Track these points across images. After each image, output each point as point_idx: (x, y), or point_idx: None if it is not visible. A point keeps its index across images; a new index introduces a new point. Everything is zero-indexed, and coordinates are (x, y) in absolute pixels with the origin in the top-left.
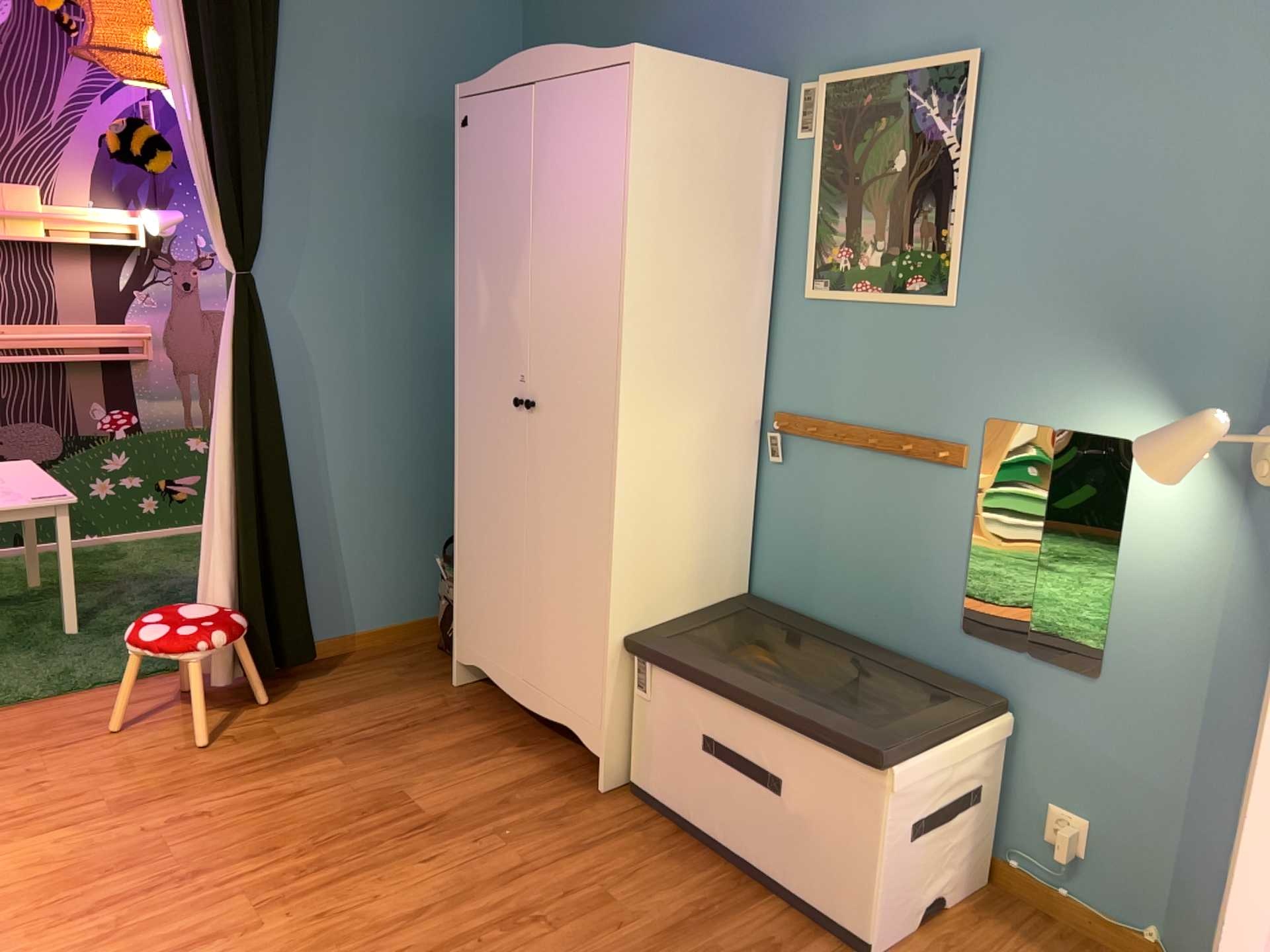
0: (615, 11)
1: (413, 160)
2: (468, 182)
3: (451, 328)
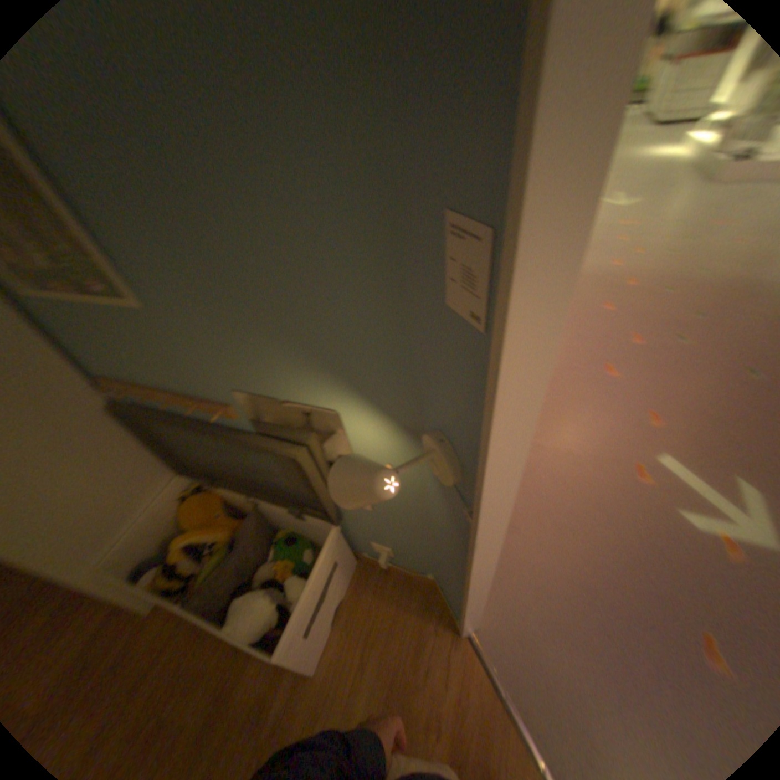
0: None
1: None
2: None
3: None
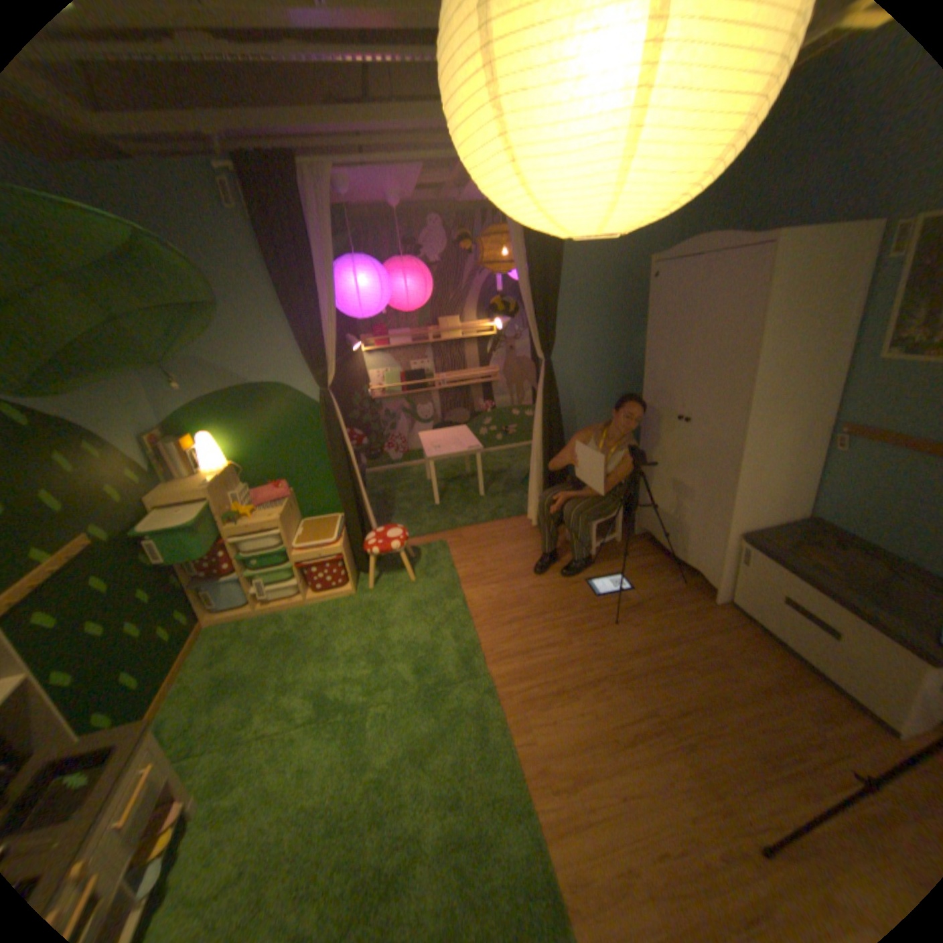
0: (744, 188)
1: (619, 291)
2: (654, 307)
3: (634, 369)
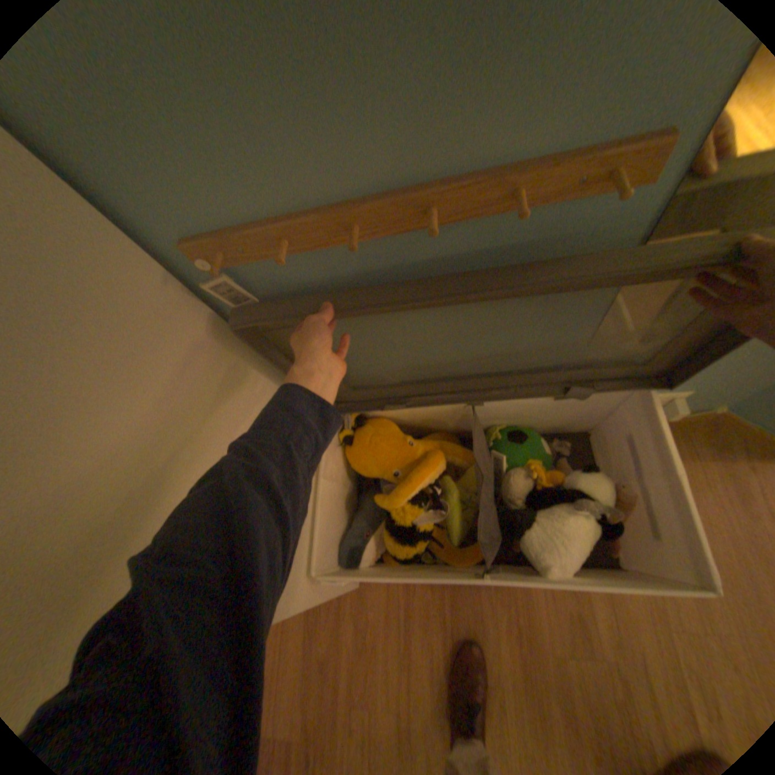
0: None
1: None
2: None
3: None
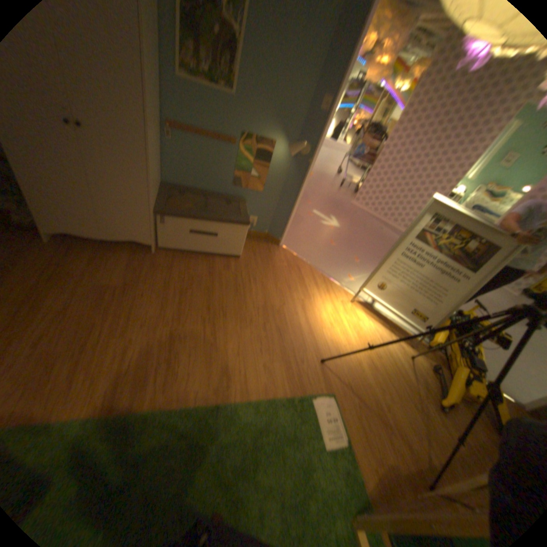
0: None
1: None
2: None
3: None
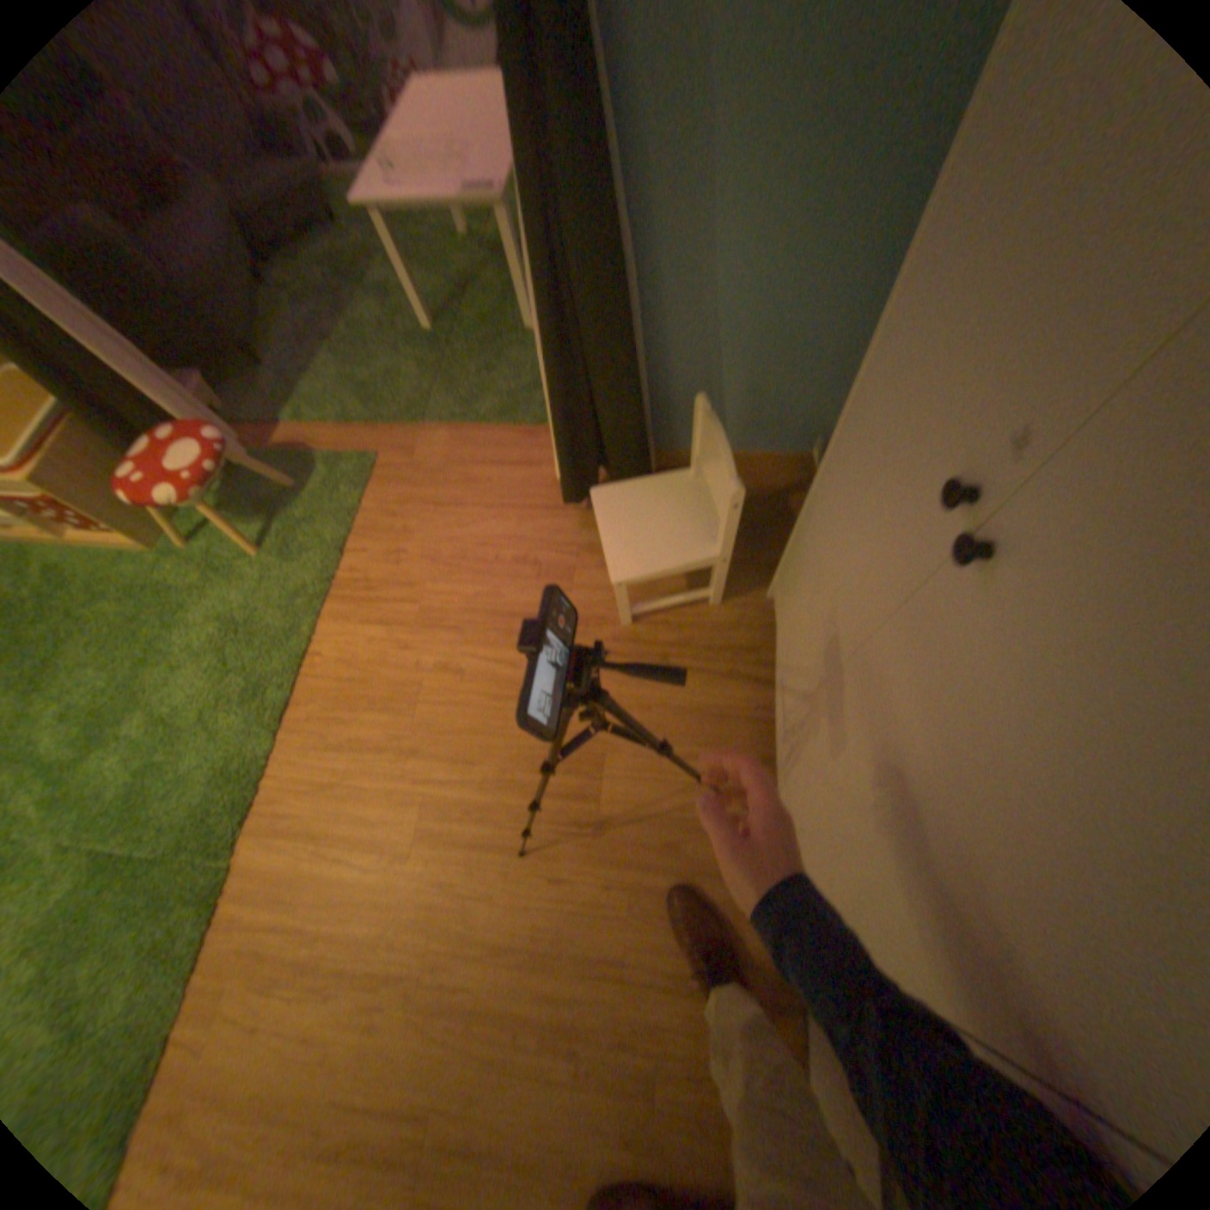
0: None
1: None
2: None
3: None
